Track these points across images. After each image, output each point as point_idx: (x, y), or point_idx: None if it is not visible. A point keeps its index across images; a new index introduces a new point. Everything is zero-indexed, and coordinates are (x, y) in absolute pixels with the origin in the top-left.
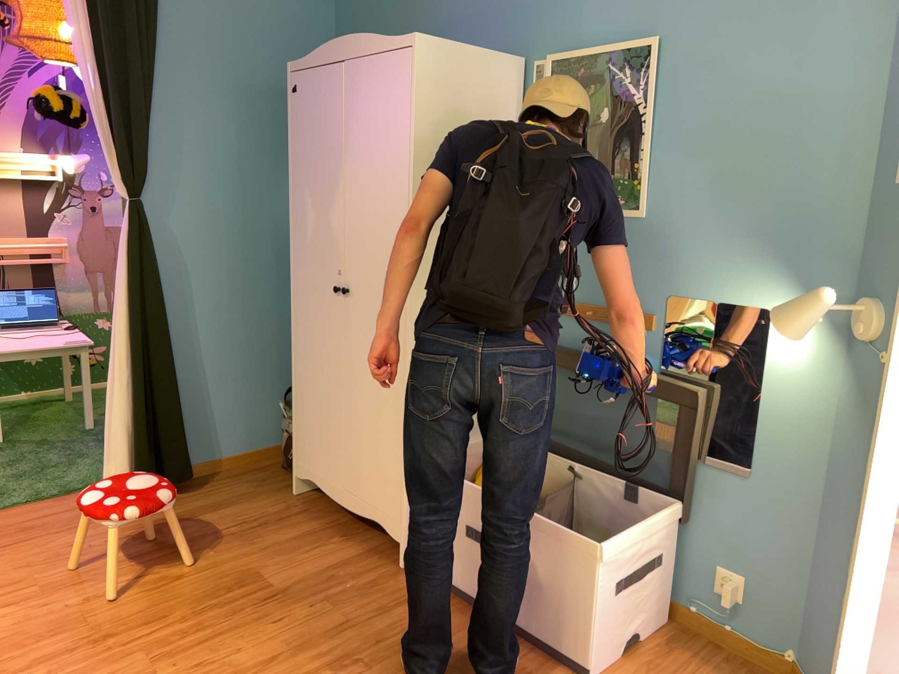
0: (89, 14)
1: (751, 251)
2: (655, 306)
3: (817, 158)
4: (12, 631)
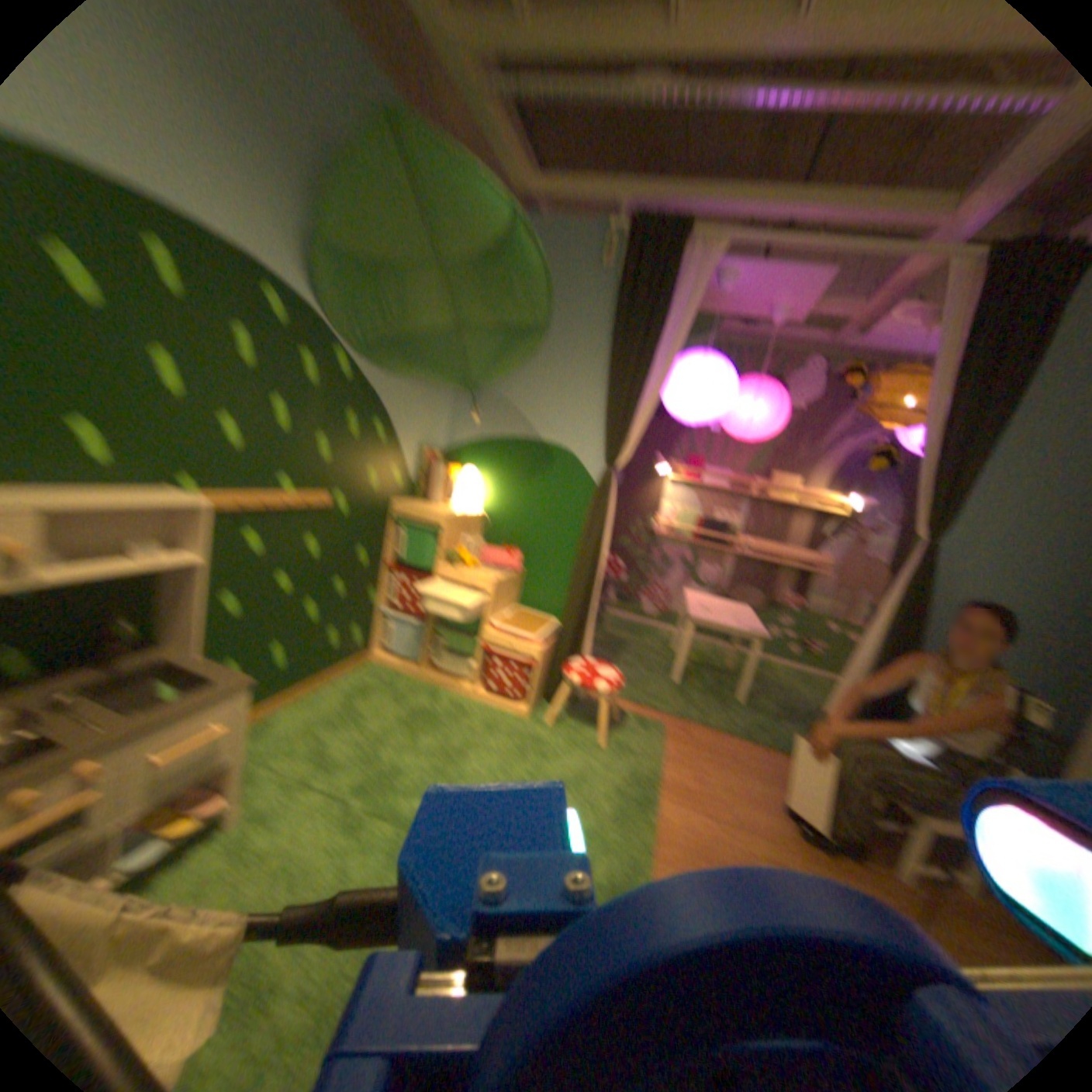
0: (947, 384)
1: None
2: None
3: None
4: (705, 844)
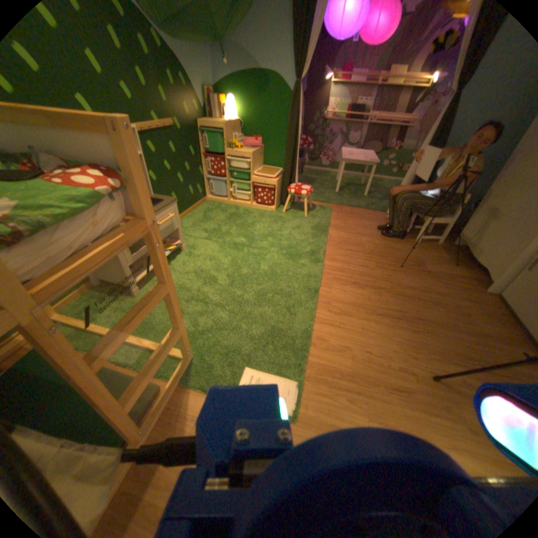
0: None
1: None
2: None
3: None
4: (344, 239)
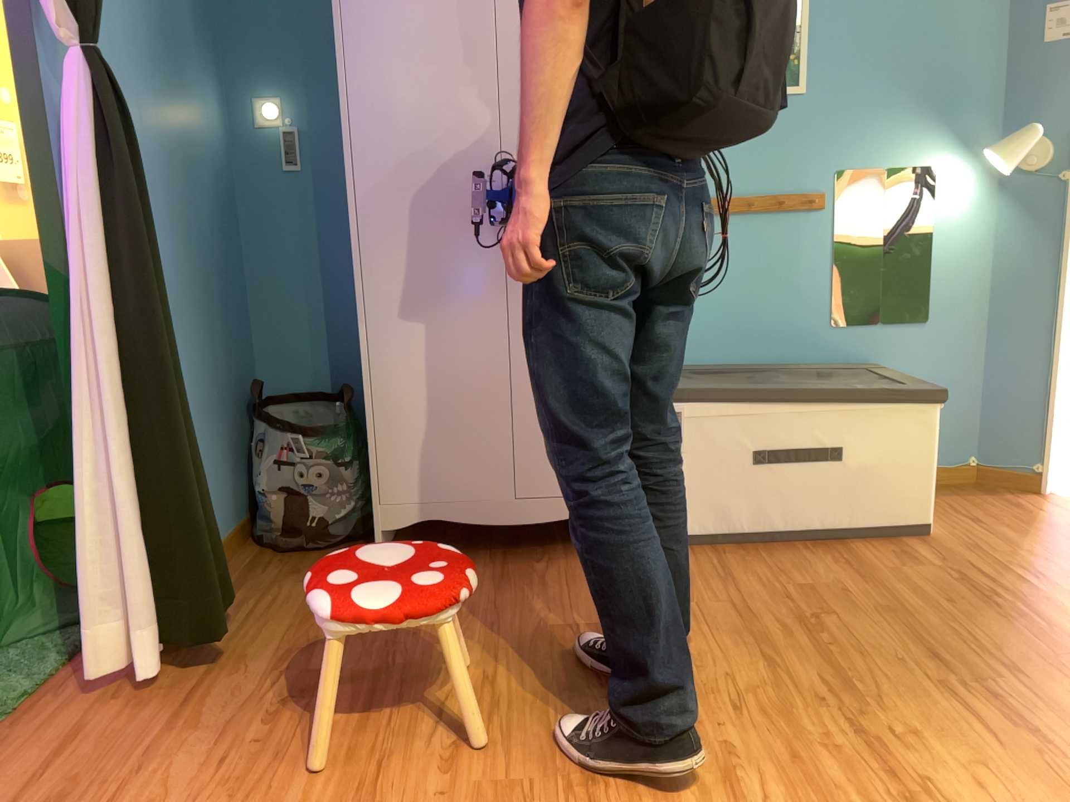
0: None
1: (915, 115)
2: (822, 184)
3: (966, 27)
4: None
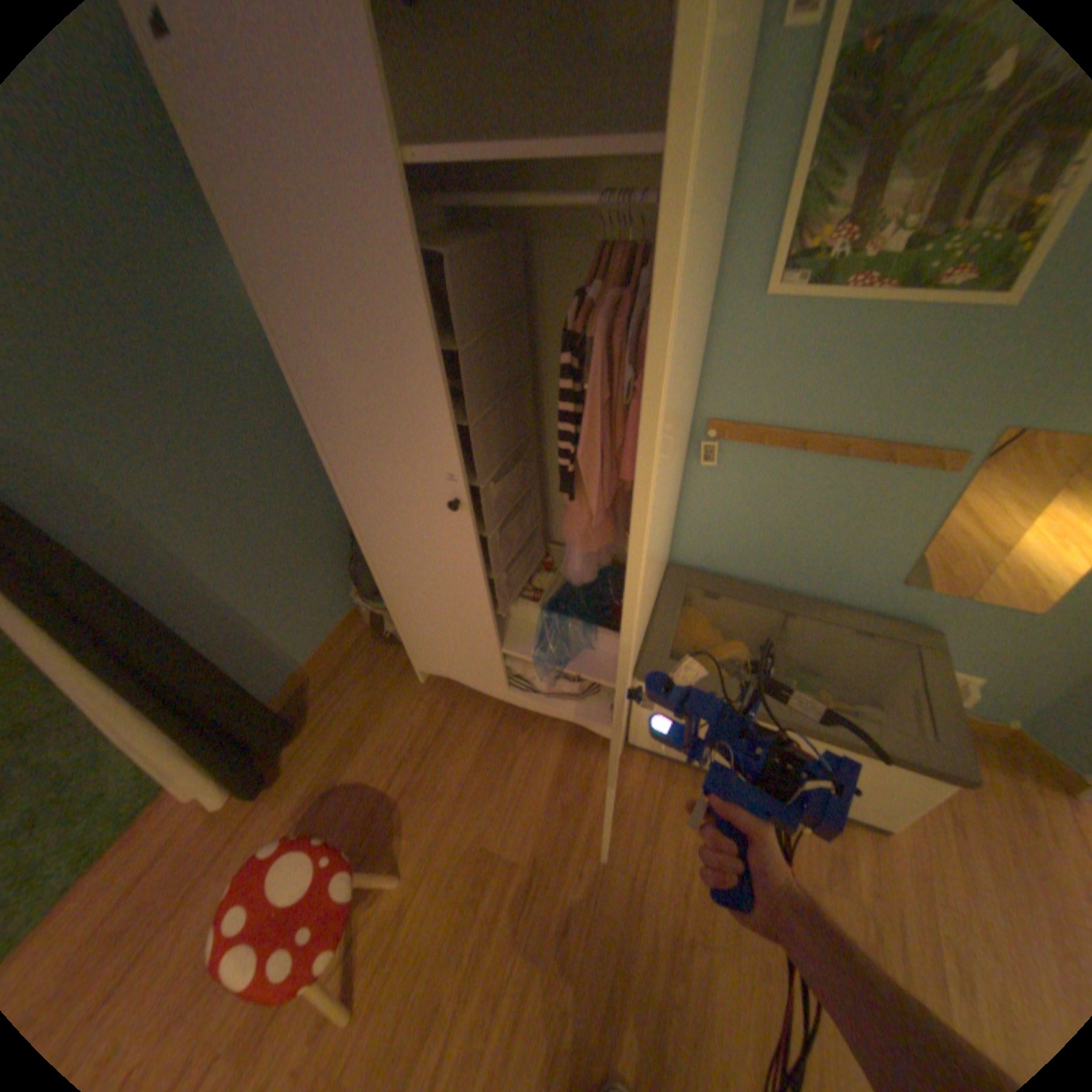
0: None
1: None
2: (976, 438)
3: None
4: None
